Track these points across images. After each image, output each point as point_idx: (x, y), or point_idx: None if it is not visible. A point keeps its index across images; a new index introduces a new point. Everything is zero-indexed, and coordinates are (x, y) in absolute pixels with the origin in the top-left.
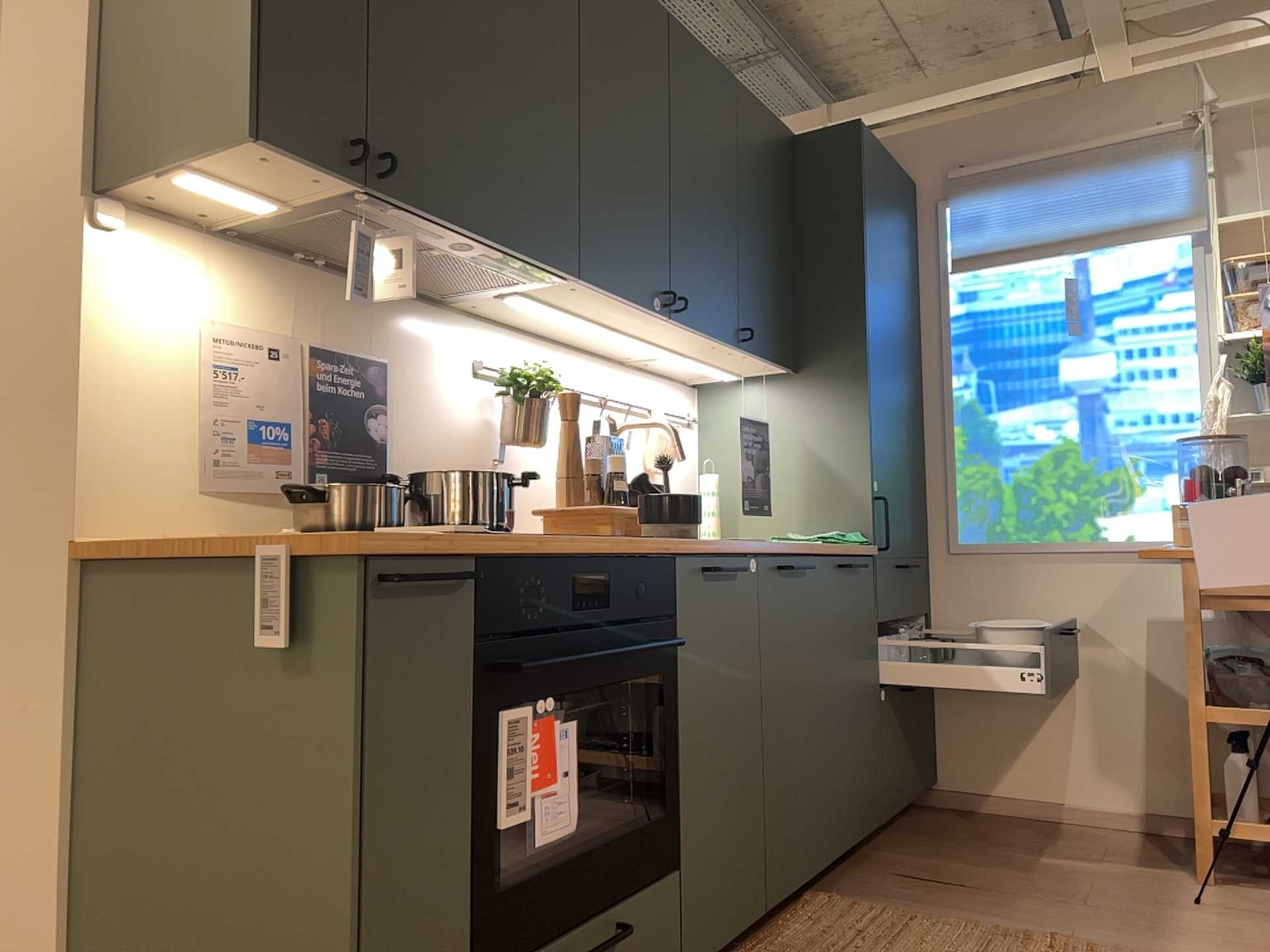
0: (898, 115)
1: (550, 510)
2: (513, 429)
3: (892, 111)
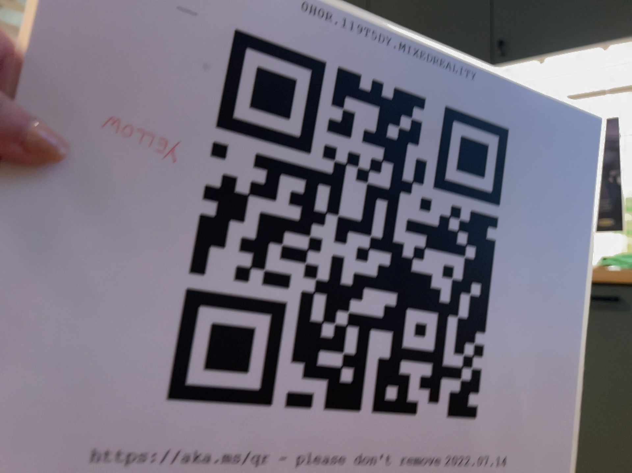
0: None
1: None
2: None
3: None
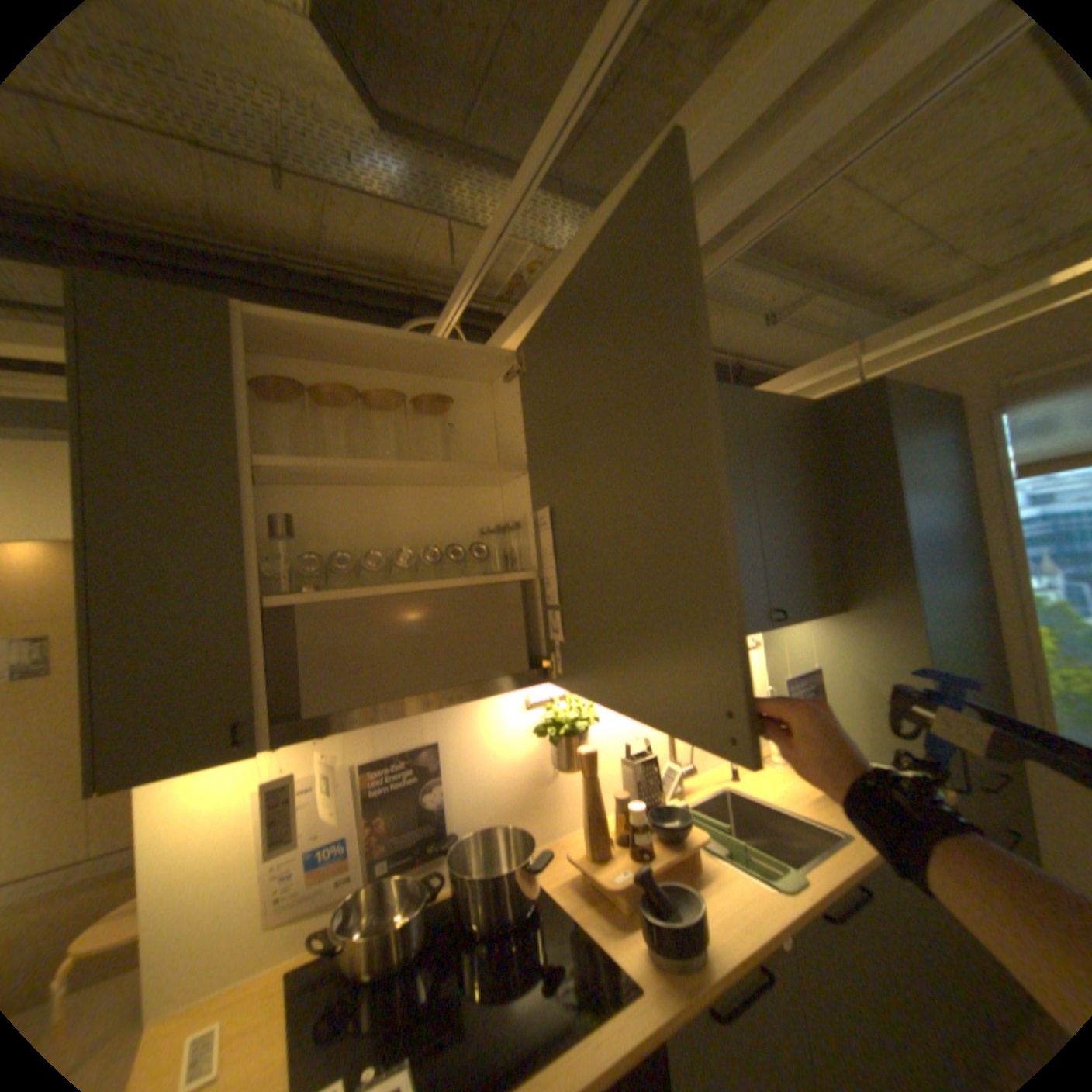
0: (933, 330)
1: (577, 866)
2: (558, 758)
3: (926, 329)
